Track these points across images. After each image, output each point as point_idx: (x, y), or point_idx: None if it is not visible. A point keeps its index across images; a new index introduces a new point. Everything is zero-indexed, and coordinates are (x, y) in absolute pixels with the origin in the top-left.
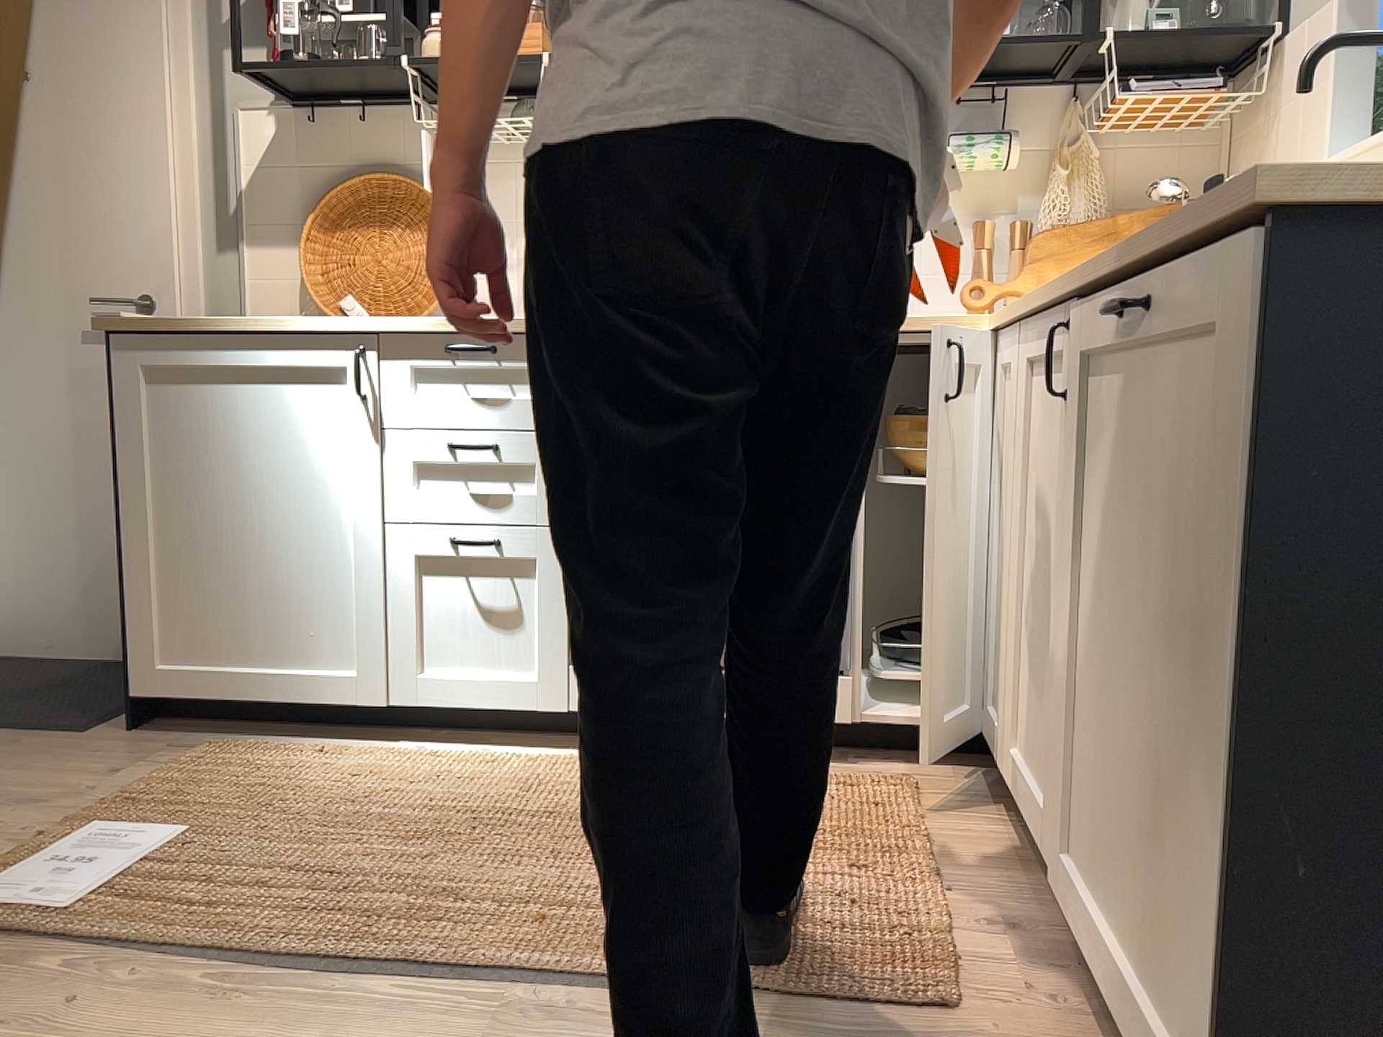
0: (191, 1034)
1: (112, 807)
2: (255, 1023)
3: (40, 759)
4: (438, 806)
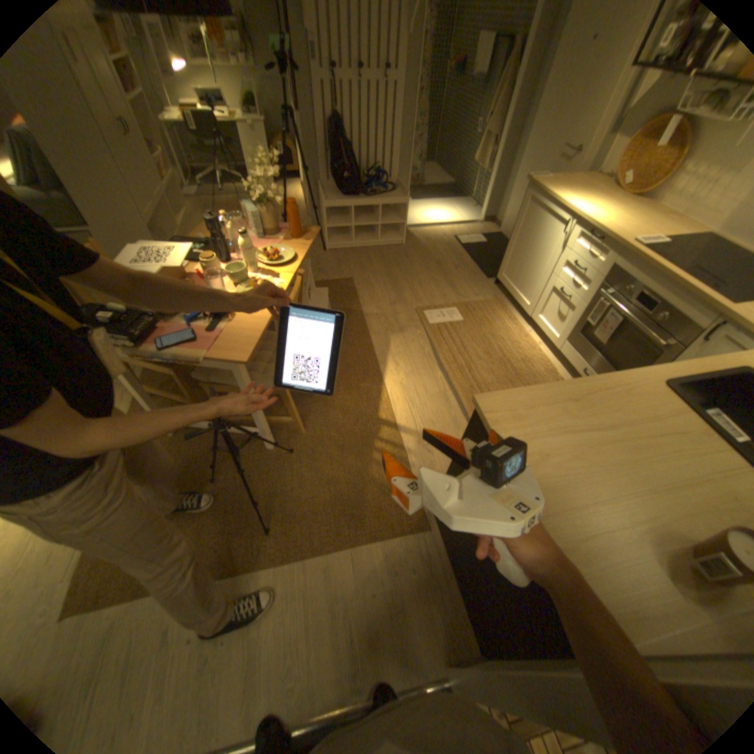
0: (416, 357)
1: (462, 305)
2: (422, 362)
3: (472, 282)
4: (503, 349)
